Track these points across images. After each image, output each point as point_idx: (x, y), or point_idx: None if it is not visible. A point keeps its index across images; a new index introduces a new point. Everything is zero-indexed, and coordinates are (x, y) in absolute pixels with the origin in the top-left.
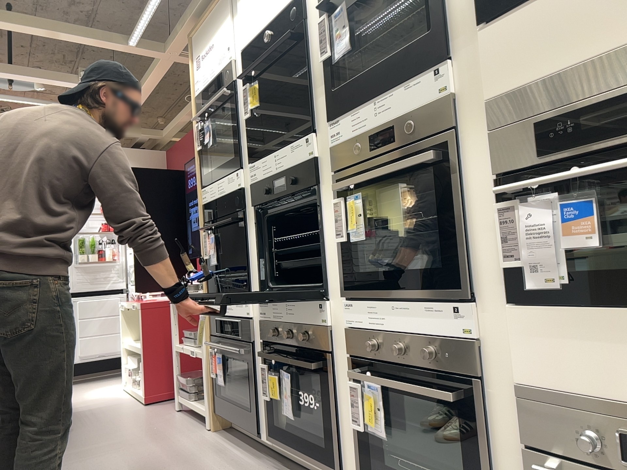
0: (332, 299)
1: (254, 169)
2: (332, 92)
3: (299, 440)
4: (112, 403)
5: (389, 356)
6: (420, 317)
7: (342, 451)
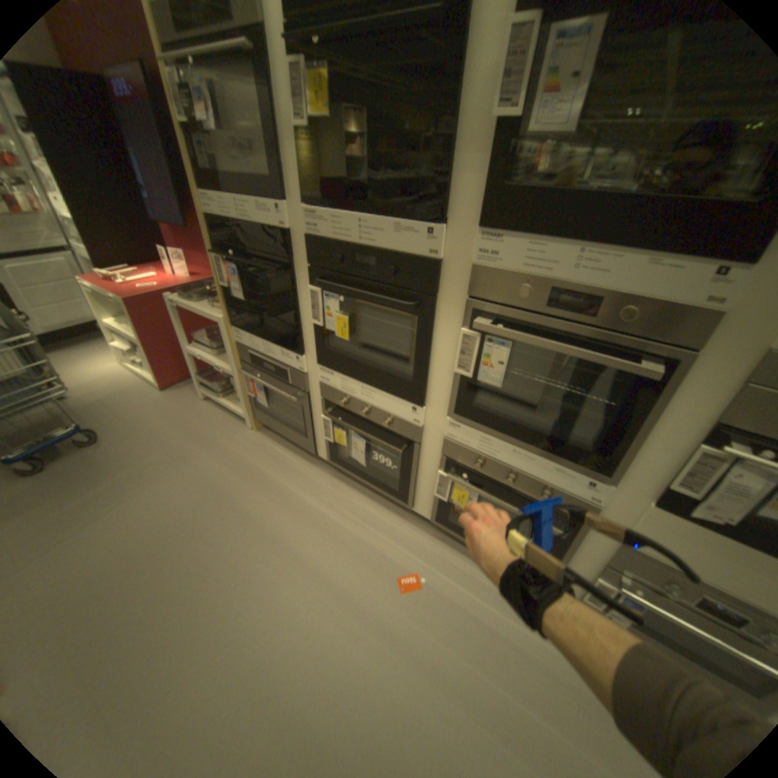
0: (429, 407)
1: (314, 219)
2: (503, 184)
3: (368, 476)
4: (118, 390)
5: (496, 477)
6: (546, 471)
7: (414, 495)
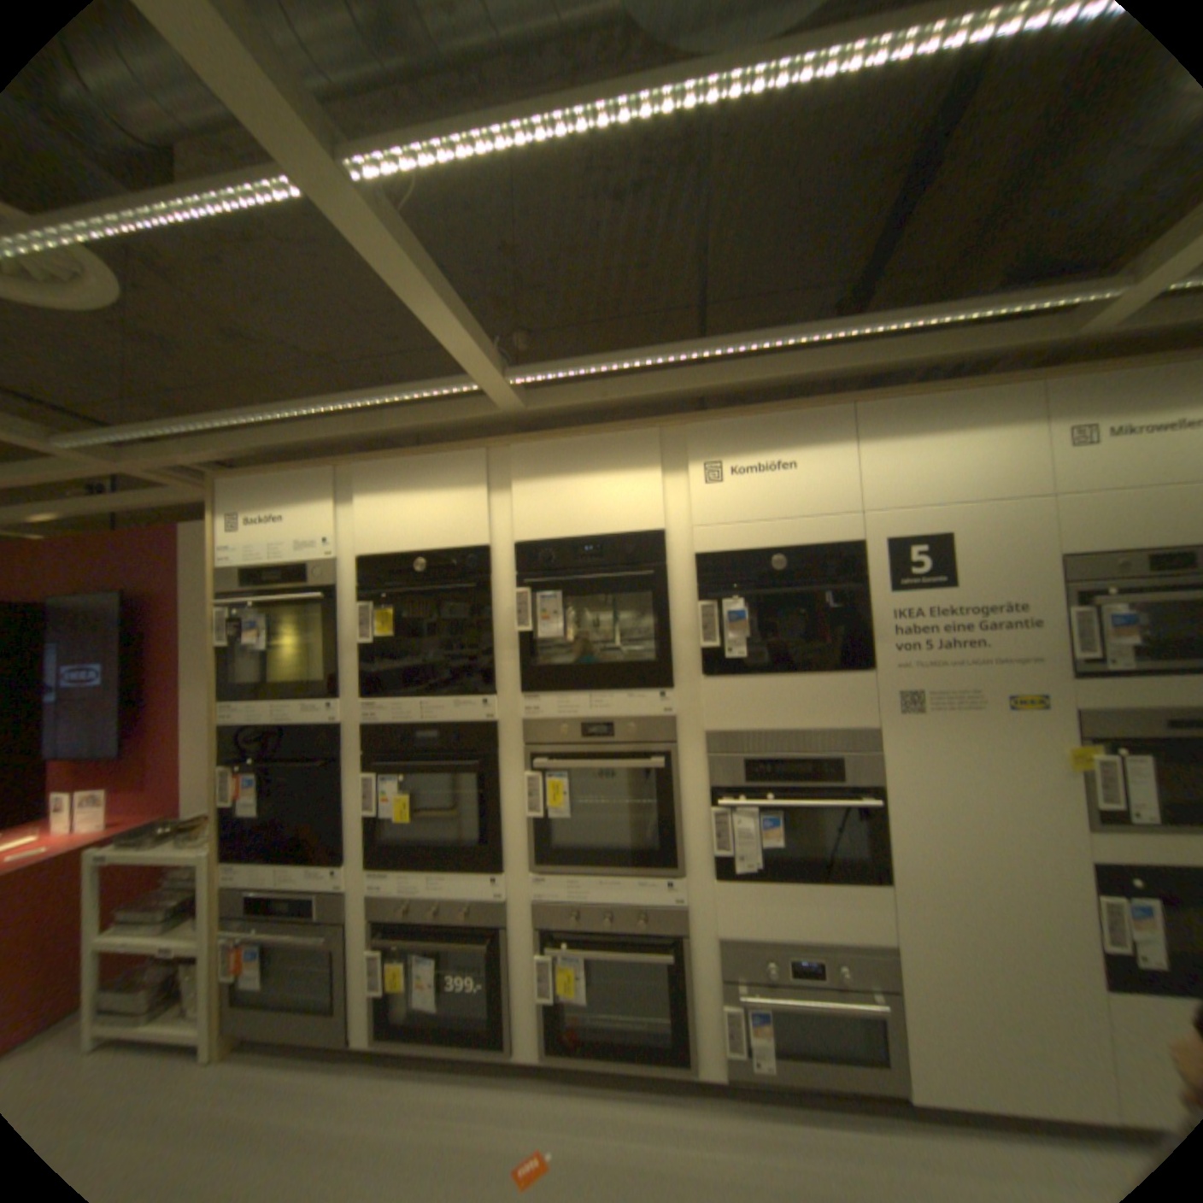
0: (508, 874)
1: (373, 711)
2: (531, 668)
3: (438, 1034)
4: None
5: (592, 929)
6: (631, 894)
7: (508, 1031)
